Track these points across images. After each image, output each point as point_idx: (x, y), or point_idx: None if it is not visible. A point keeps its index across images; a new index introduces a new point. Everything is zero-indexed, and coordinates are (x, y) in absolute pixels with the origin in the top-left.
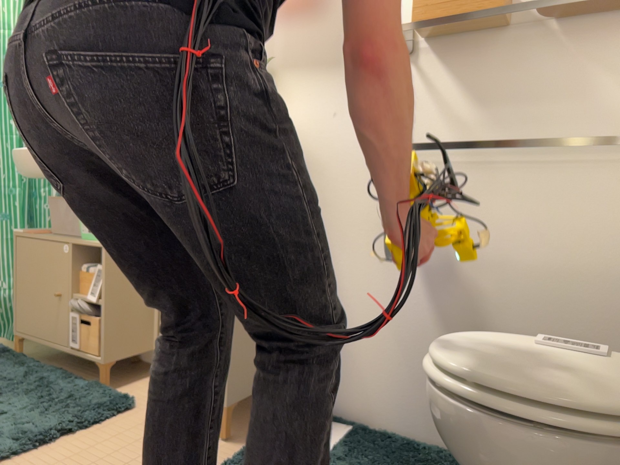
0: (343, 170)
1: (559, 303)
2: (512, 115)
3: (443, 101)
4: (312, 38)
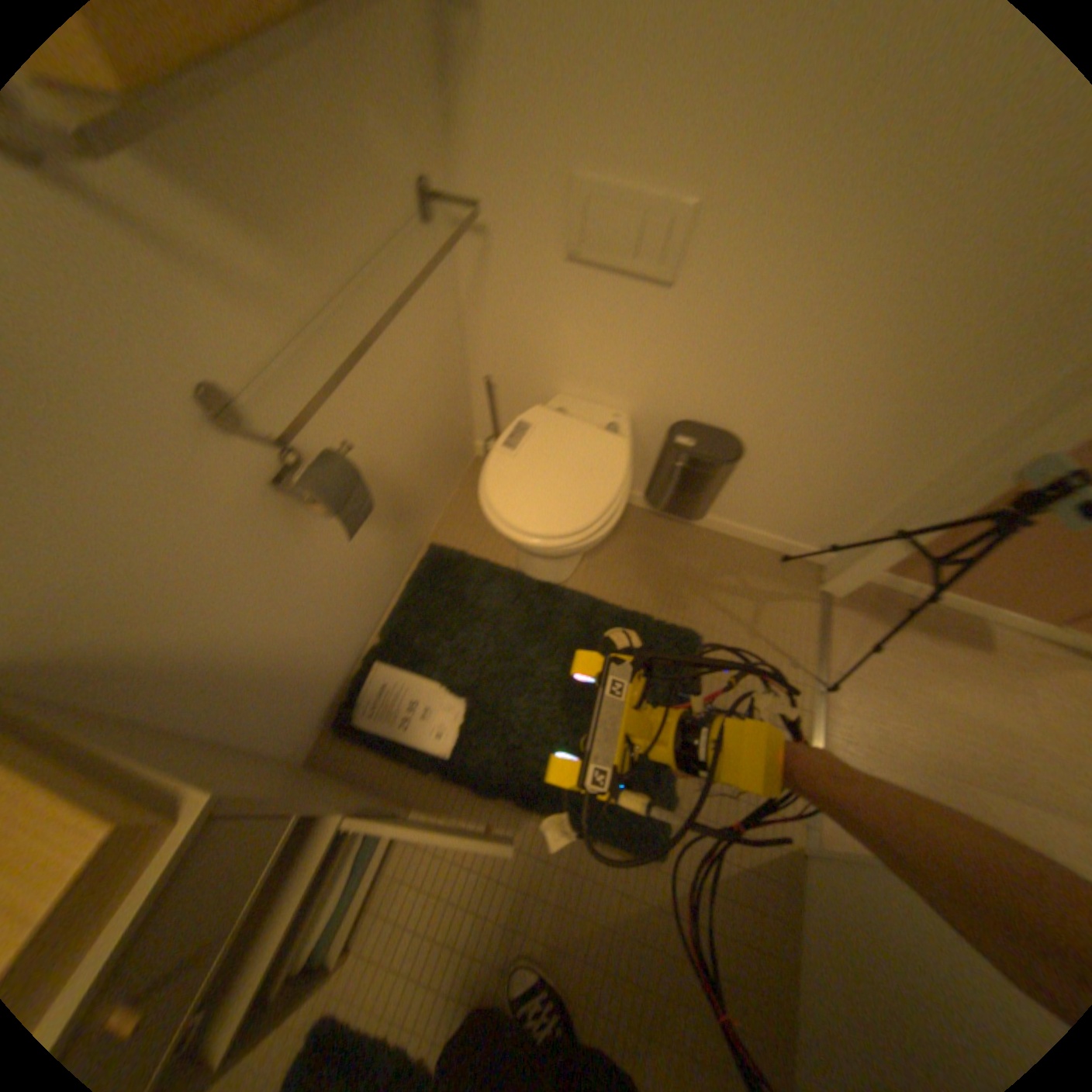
0: (134, 542)
1: (420, 407)
2: (319, 222)
3: (216, 253)
4: None
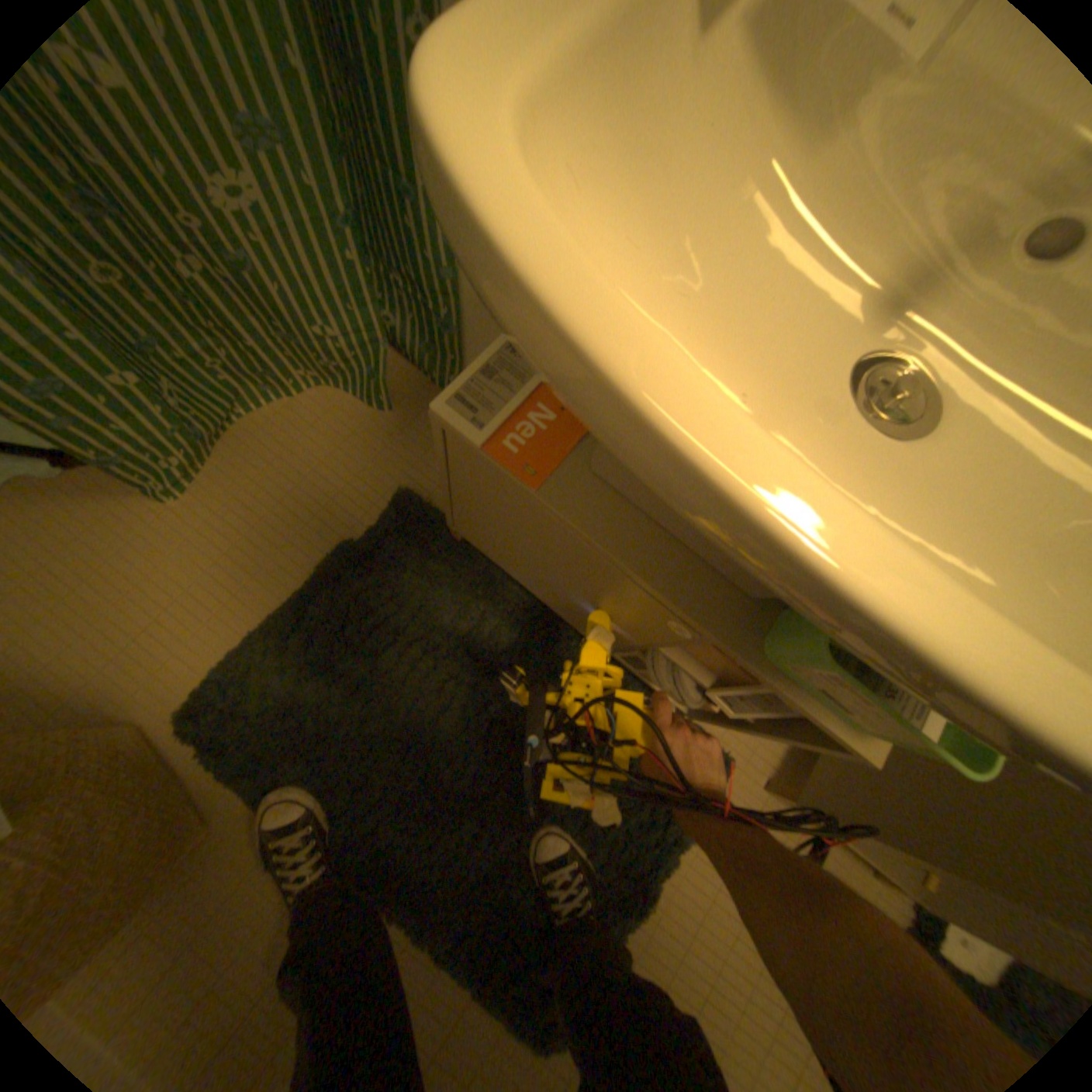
0: None
1: None
2: None
3: None
4: None
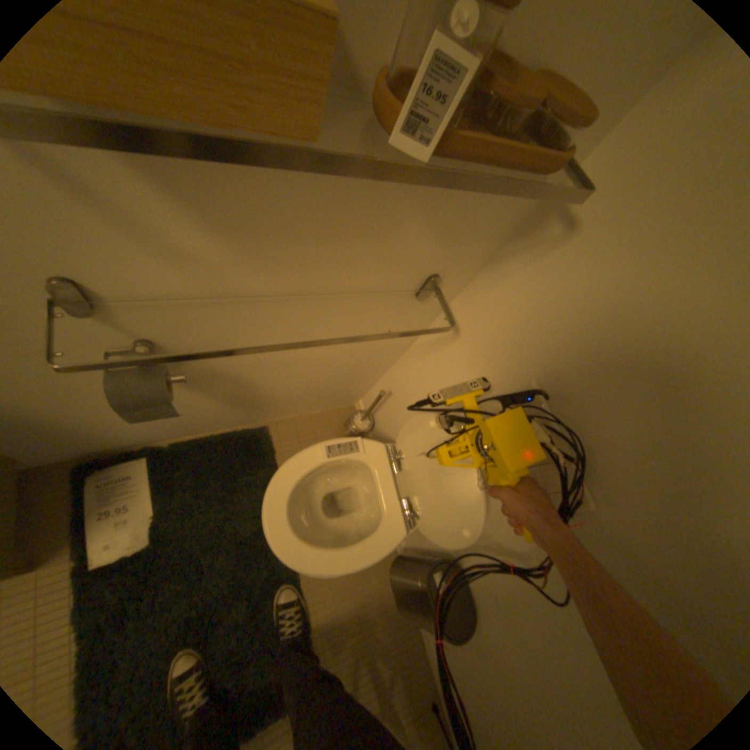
0: None
1: (319, 369)
2: (293, 251)
3: (141, 218)
4: None
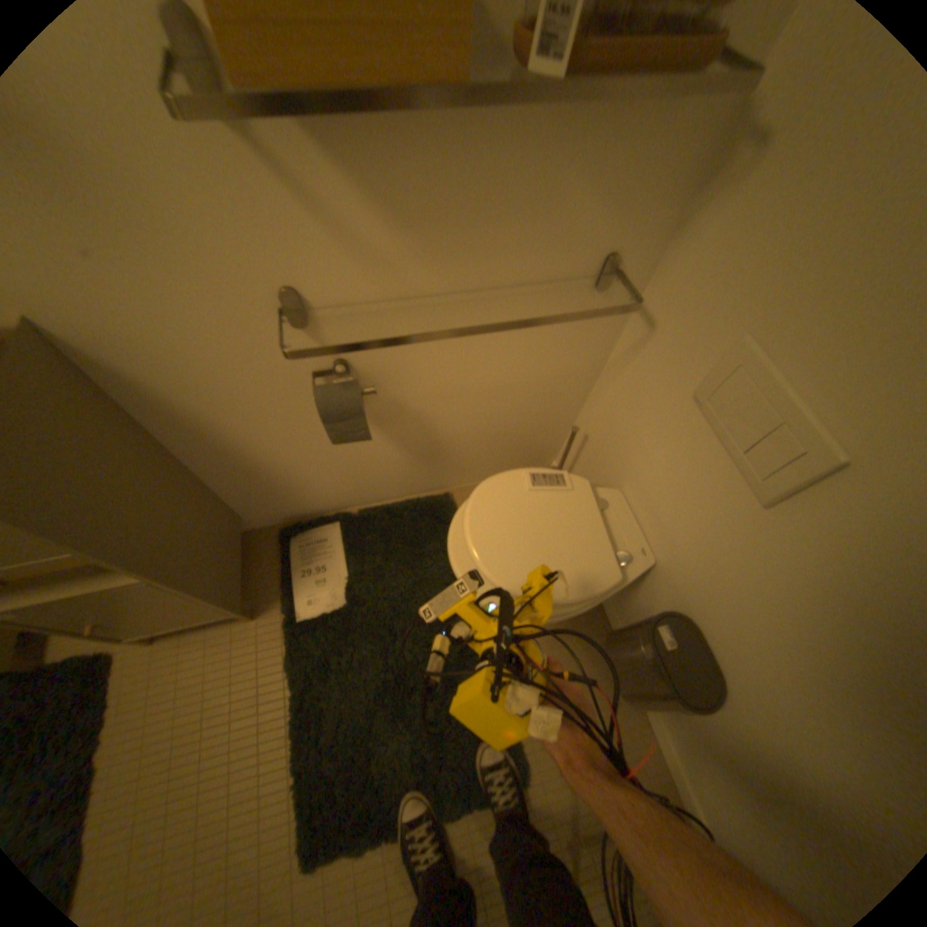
0: (186, 343)
1: (499, 405)
2: (461, 238)
3: (342, 217)
4: None
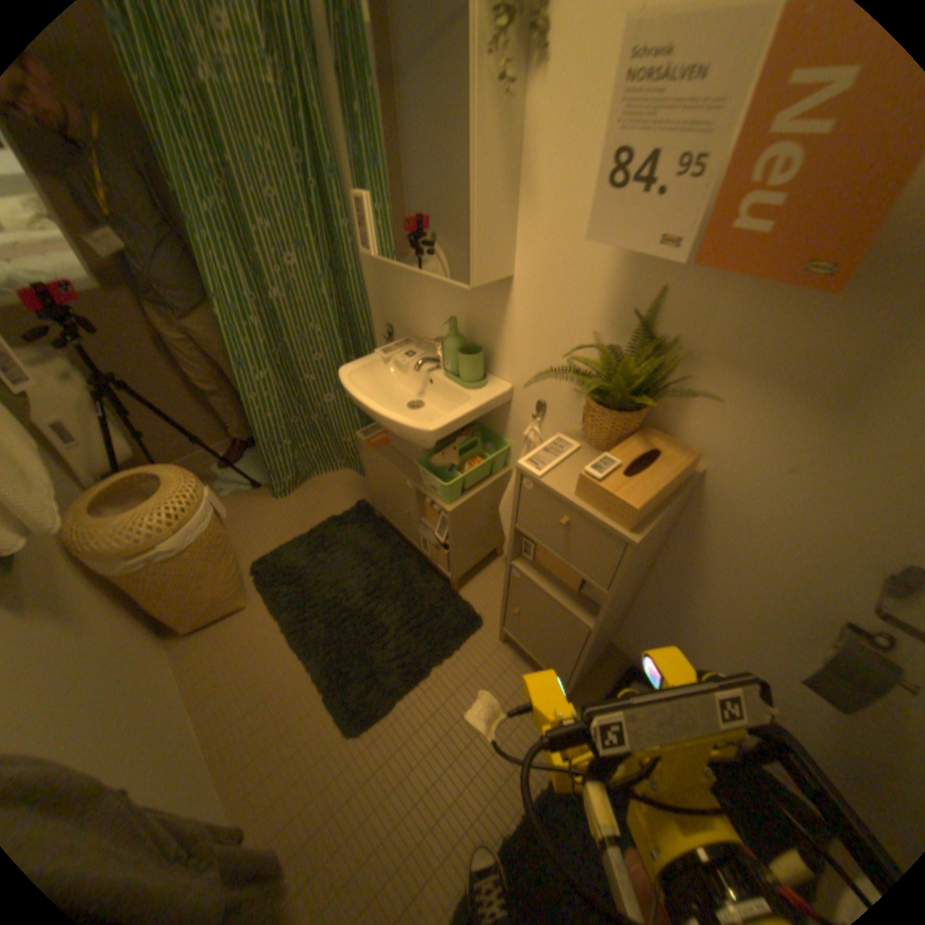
0: (776, 538)
1: None
2: None
3: None
4: (811, 329)
